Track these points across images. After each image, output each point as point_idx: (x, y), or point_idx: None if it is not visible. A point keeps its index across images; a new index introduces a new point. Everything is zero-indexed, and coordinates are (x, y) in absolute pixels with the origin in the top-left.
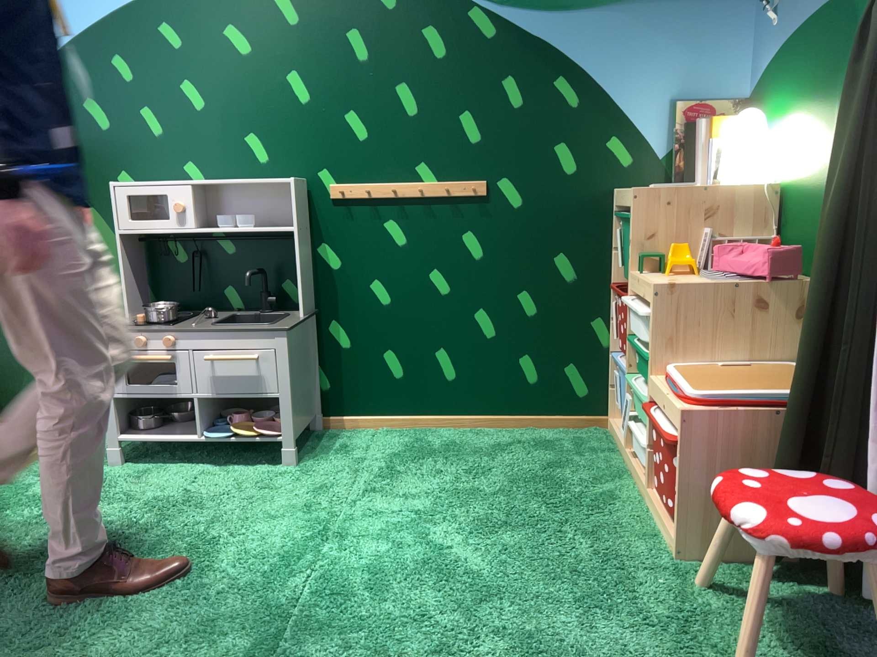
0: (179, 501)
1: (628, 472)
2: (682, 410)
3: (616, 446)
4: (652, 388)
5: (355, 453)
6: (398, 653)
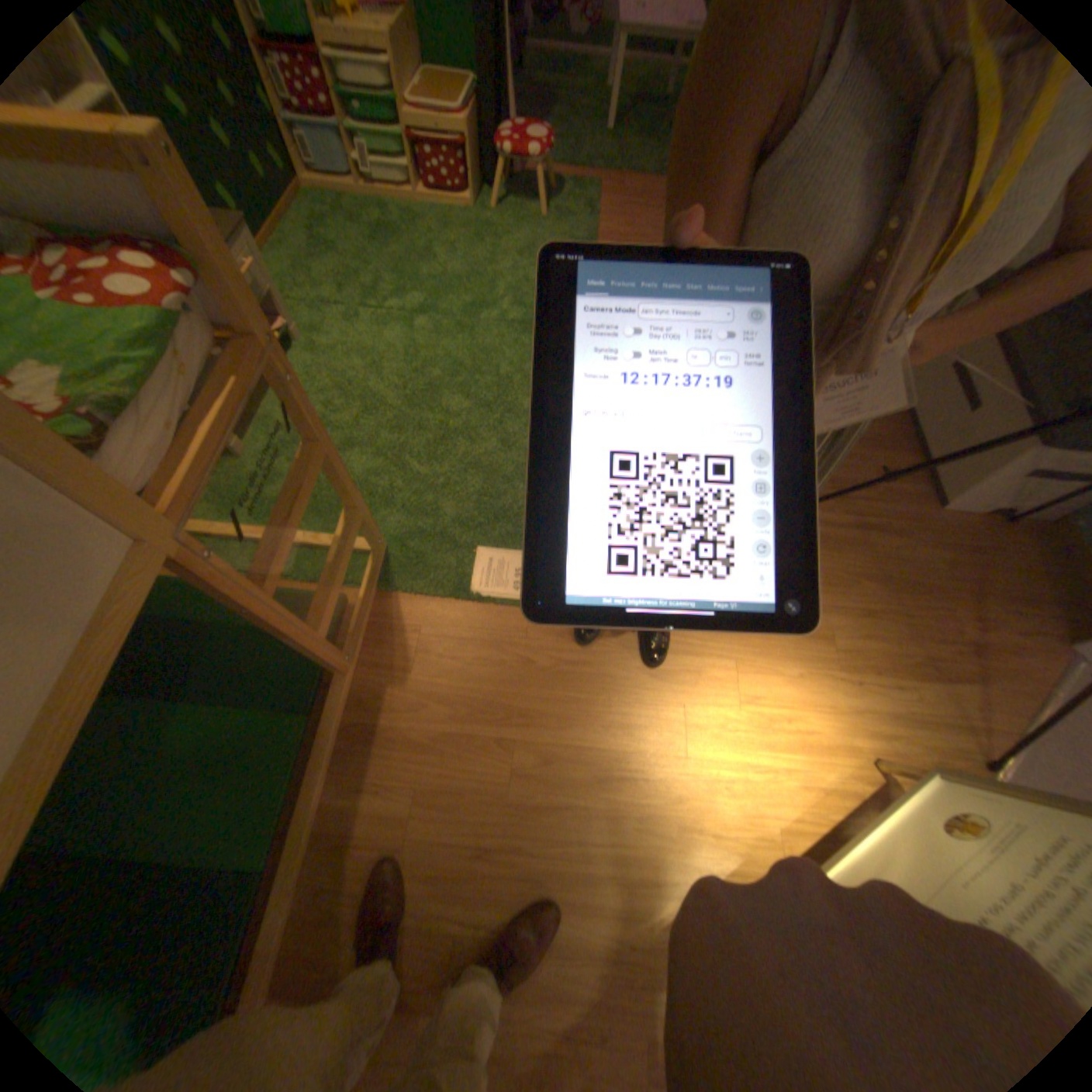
0: (332, 392)
1: (375, 195)
2: (461, 118)
3: (336, 189)
4: (402, 119)
5: (282, 304)
6: (520, 291)
